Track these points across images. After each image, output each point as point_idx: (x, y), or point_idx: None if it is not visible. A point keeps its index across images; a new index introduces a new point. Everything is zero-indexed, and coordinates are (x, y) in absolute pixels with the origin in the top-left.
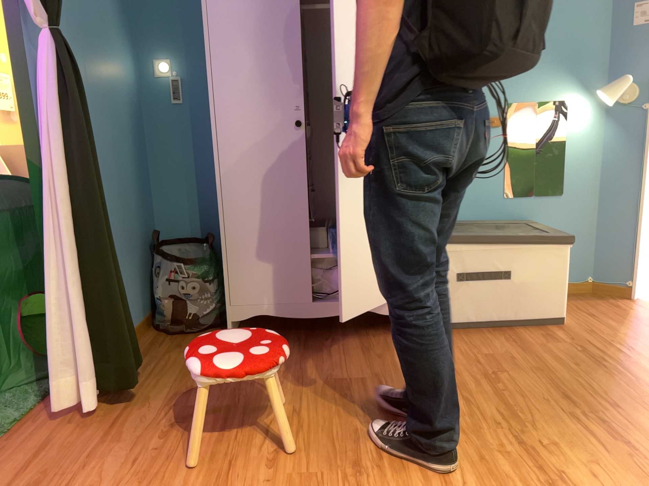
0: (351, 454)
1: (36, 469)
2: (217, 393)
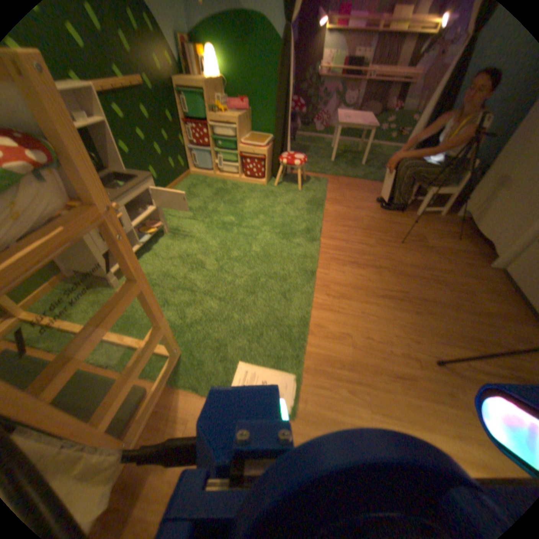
0: (371, 231)
1: (362, 187)
2: (404, 212)
